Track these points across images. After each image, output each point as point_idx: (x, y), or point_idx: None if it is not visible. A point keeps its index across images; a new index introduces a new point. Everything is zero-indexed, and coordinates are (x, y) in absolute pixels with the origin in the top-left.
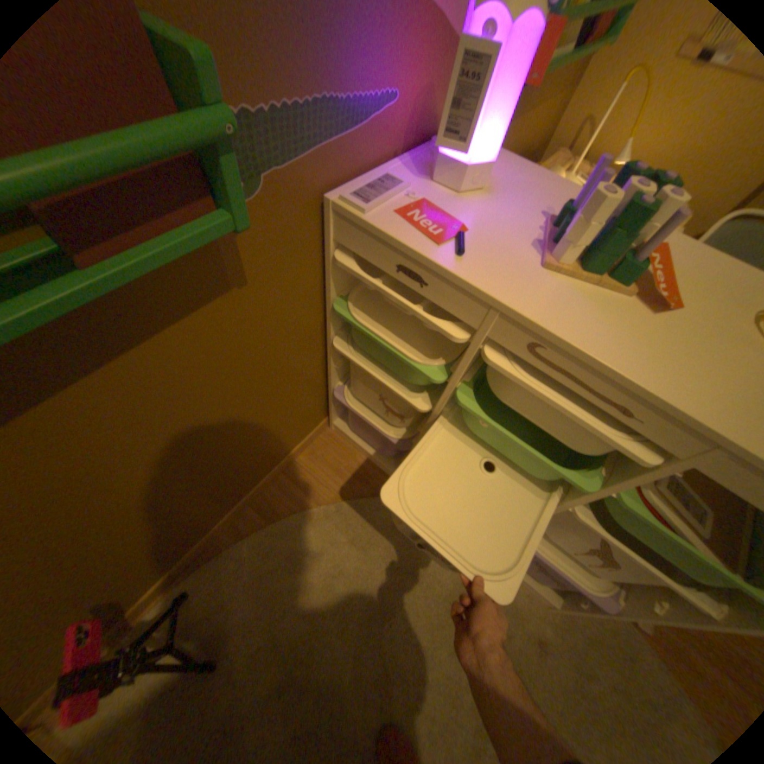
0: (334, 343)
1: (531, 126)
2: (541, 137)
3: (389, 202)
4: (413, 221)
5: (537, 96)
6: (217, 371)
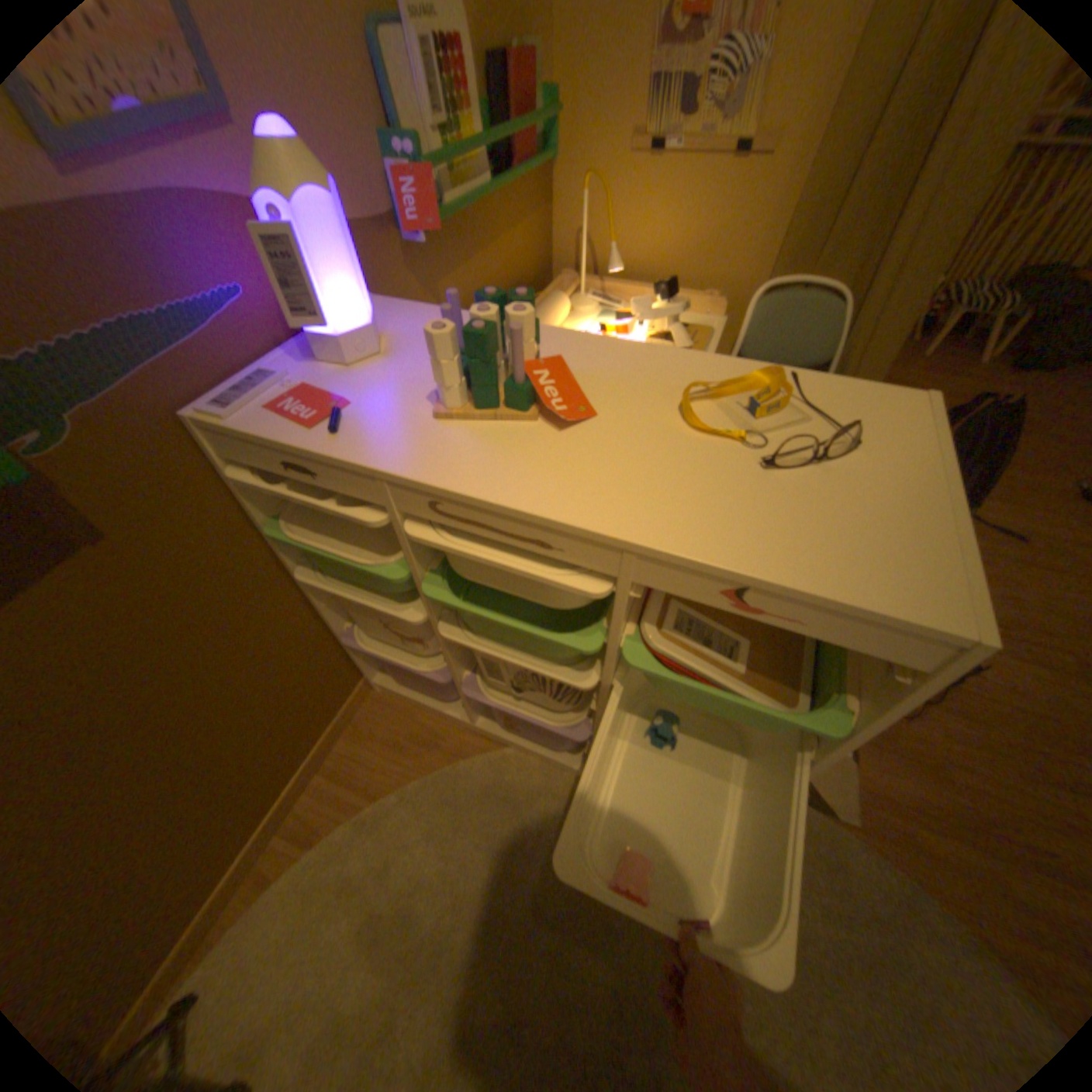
0: (302, 576)
1: (501, 260)
2: (530, 267)
3: (257, 400)
4: (284, 411)
5: (484, 230)
6: (107, 652)
